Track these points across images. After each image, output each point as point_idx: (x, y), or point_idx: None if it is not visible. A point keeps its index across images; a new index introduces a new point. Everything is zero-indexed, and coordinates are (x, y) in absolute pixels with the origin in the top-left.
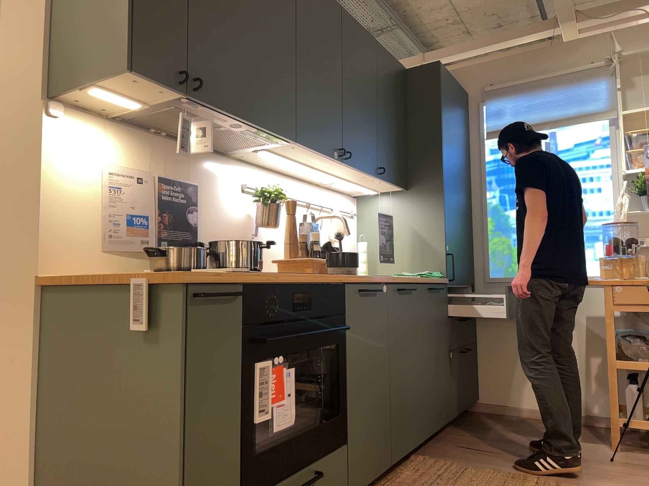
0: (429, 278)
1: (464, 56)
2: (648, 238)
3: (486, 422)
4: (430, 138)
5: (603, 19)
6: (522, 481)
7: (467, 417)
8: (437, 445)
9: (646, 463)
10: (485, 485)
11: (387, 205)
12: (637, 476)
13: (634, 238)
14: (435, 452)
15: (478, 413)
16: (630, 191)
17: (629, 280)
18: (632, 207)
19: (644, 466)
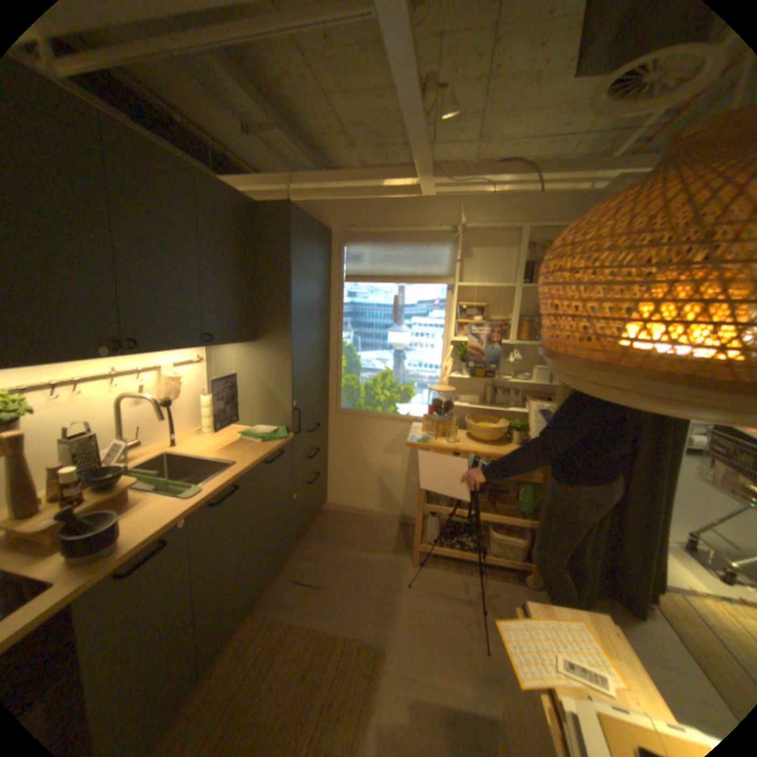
0: (270, 441)
1: (332, 187)
2: (462, 394)
3: (326, 531)
4: (279, 290)
5: (458, 182)
6: (329, 652)
7: (314, 522)
8: (272, 585)
9: (432, 587)
10: (294, 671)
11: (236, 354)
12: (423, 612)
13: (452, 393)
14: (267, 600)
15: (325, 512)
16: (455, 353)
17: (442, 445)
18: (455, 365)
19: (430, 593)
